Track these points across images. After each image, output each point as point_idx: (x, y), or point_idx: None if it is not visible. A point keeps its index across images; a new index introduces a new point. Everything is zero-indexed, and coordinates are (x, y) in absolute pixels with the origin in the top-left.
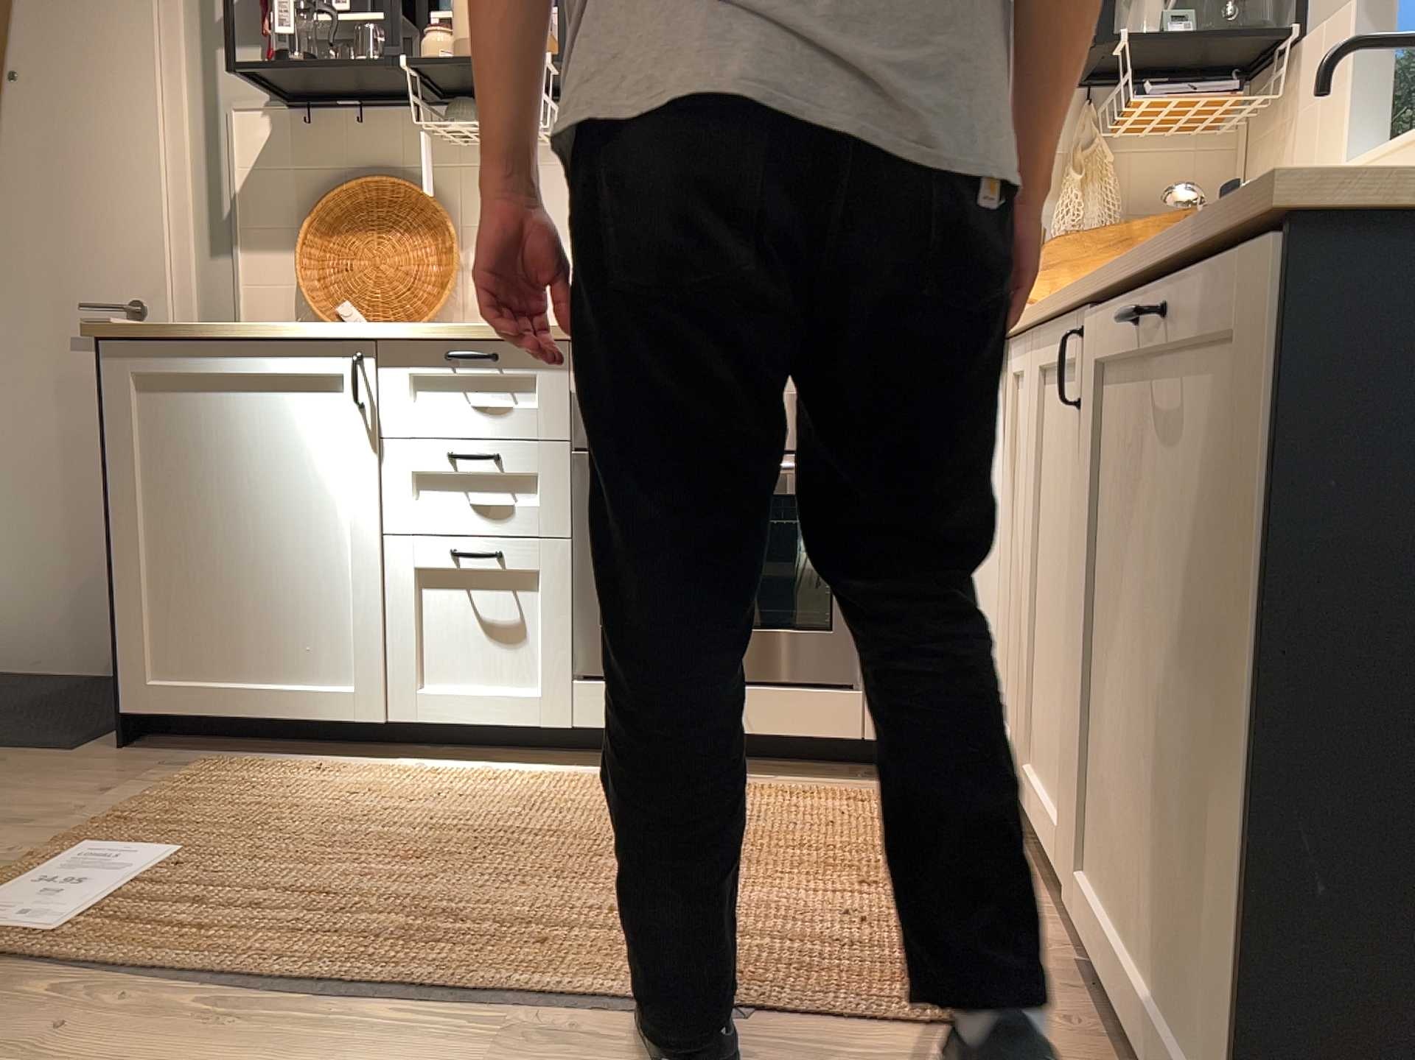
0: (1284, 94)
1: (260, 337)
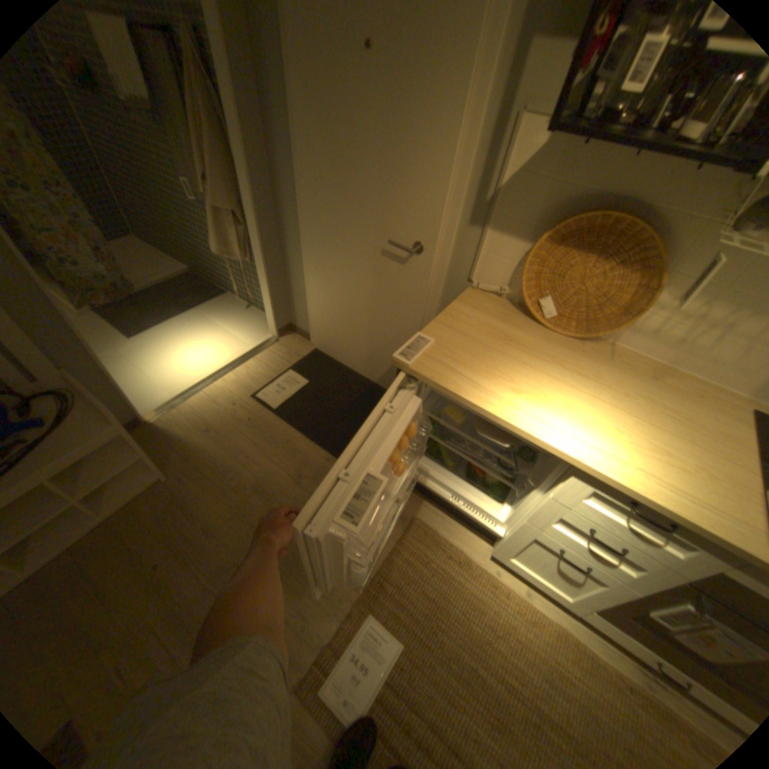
0: None
1: (501, 422)
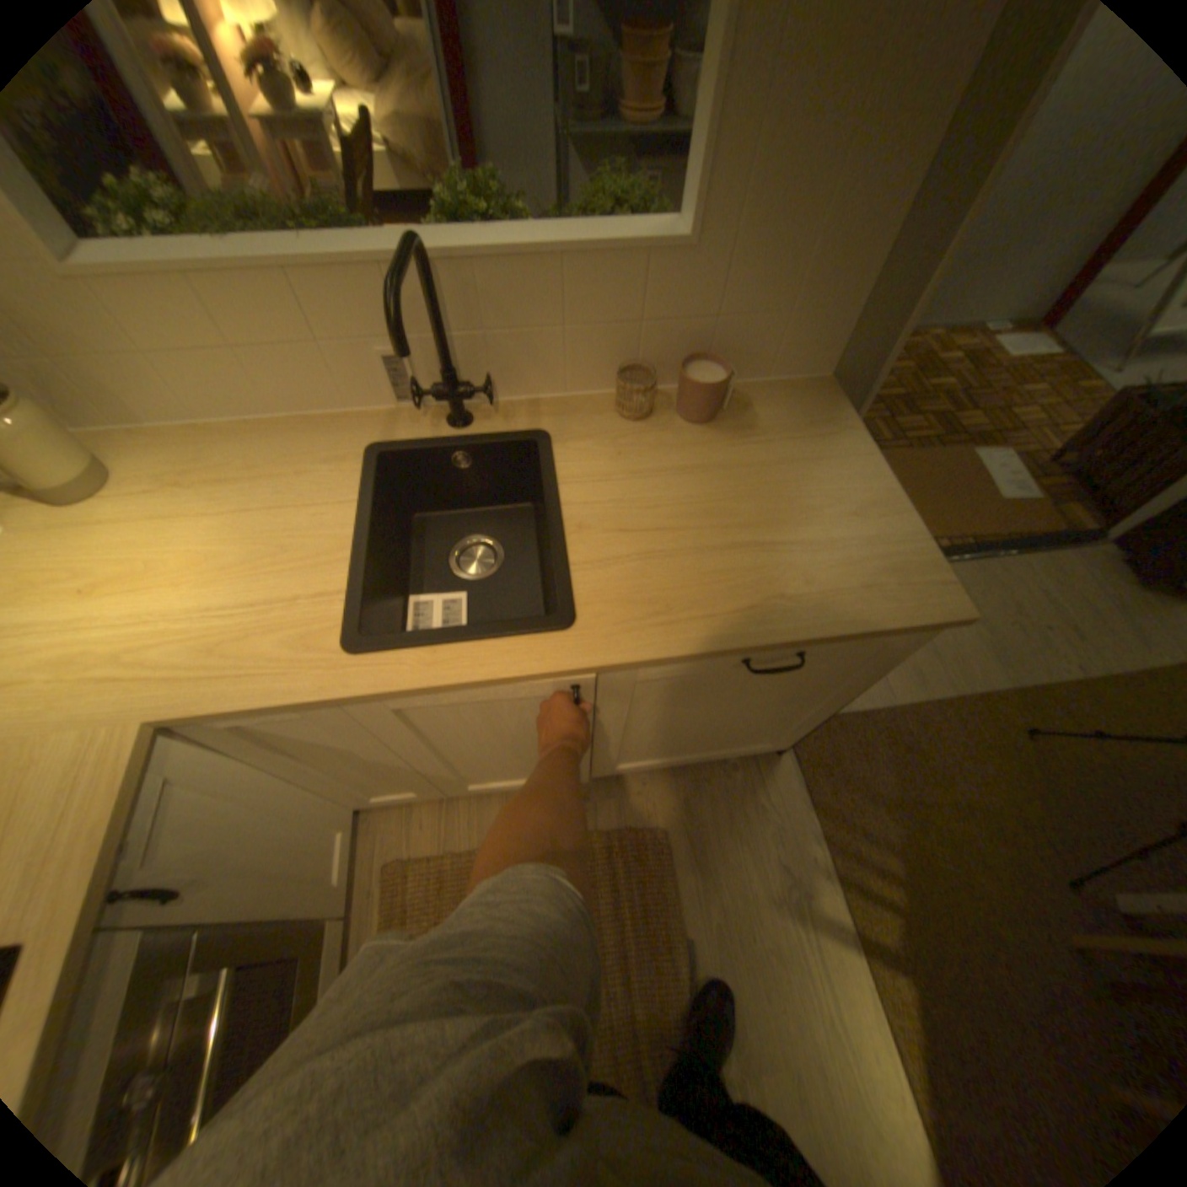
0: None
1: None
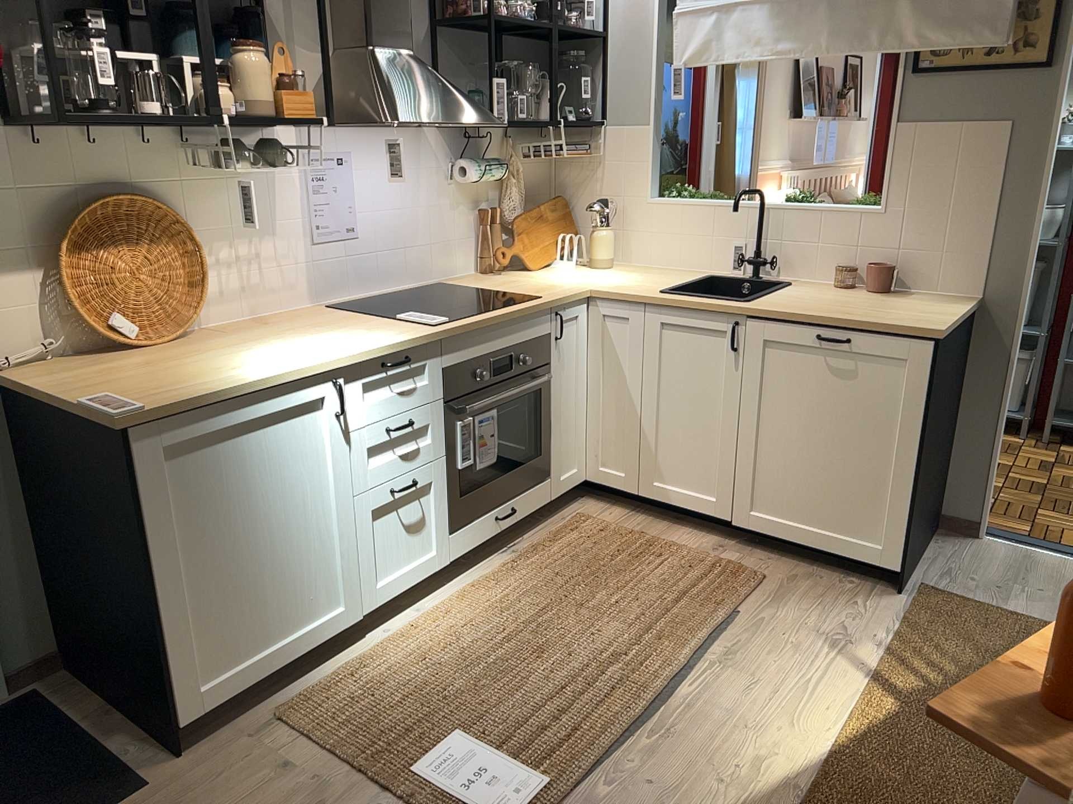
0: (597, 148)
1: (269, 387)
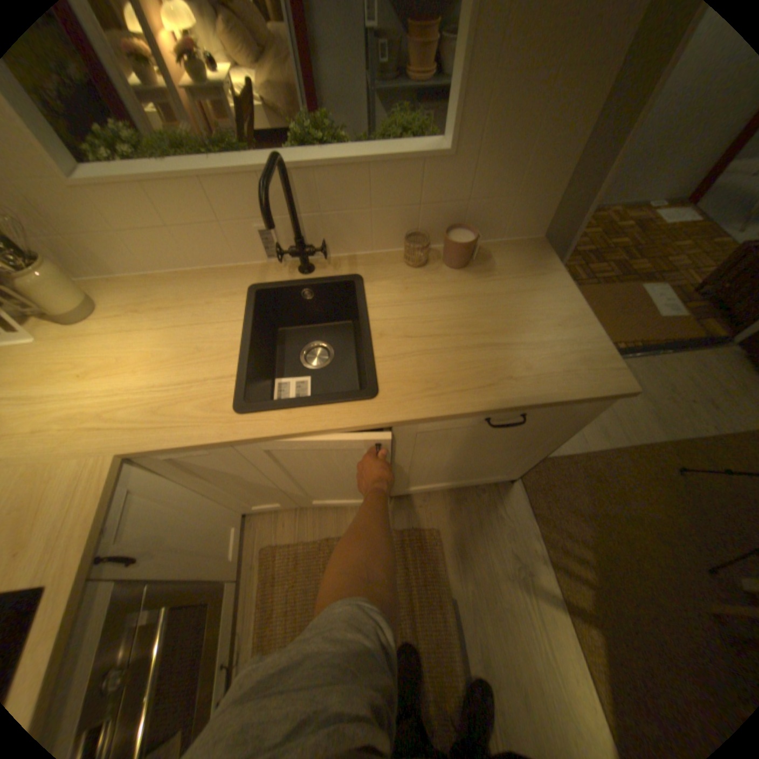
0: None
1: None
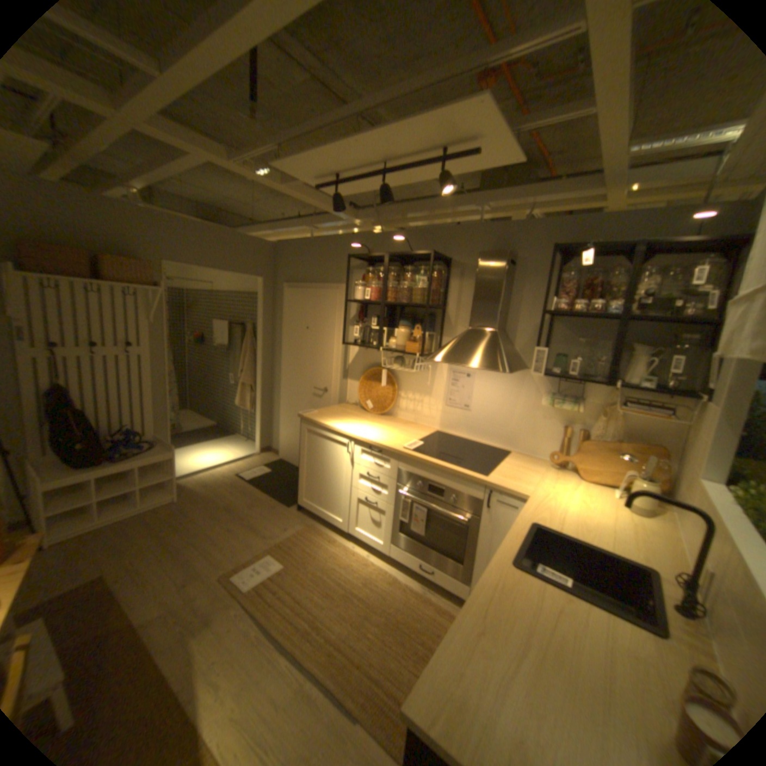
0: (702, 419)
1: (330, 429)
